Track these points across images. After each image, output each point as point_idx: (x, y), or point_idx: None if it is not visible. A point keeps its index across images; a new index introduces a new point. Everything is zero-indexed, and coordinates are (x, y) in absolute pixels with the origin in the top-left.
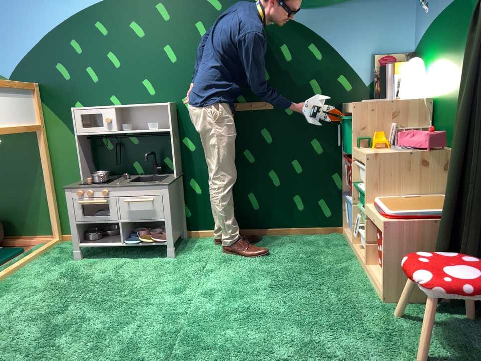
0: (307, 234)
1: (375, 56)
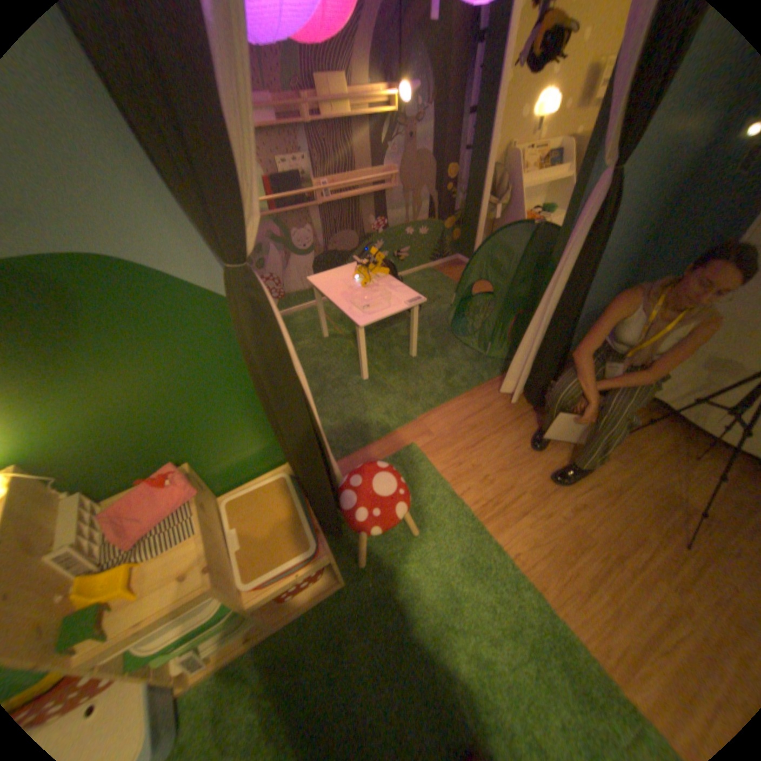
0: None
1: None
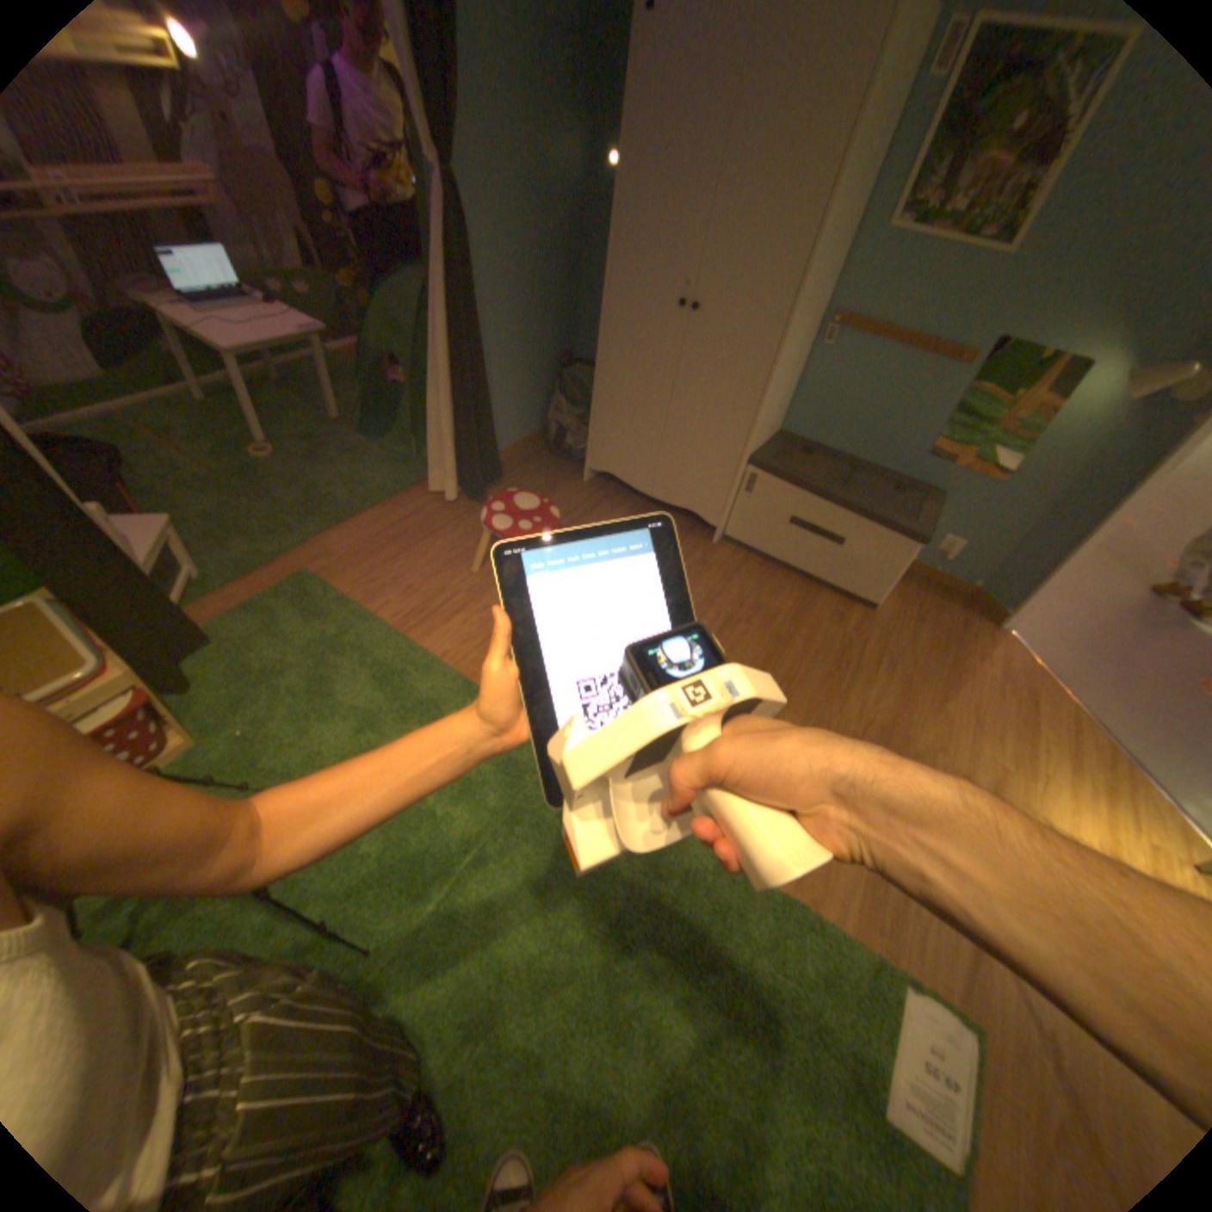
0: None
1: None
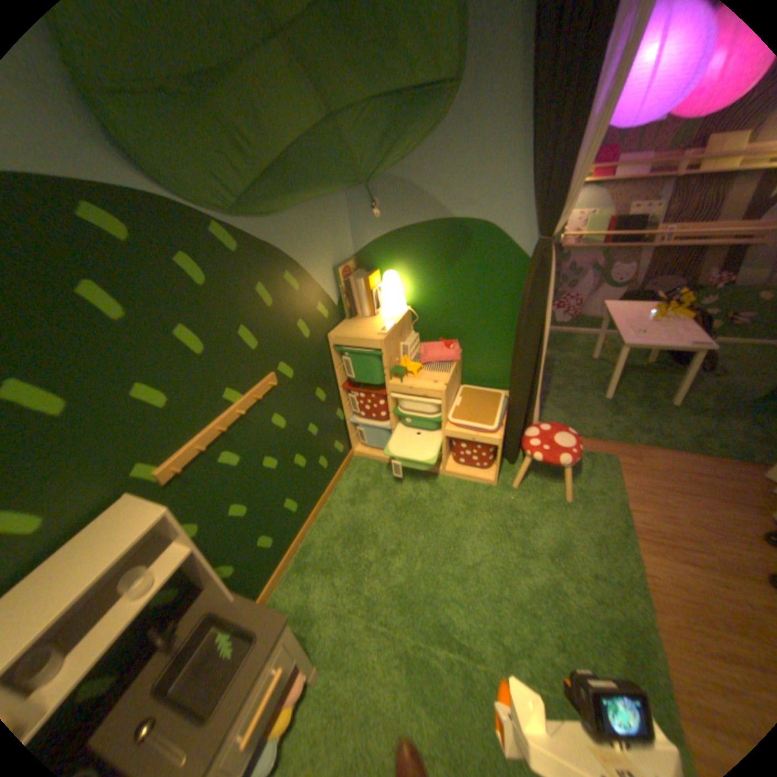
0: (338, 482)
1: (338, 270)
